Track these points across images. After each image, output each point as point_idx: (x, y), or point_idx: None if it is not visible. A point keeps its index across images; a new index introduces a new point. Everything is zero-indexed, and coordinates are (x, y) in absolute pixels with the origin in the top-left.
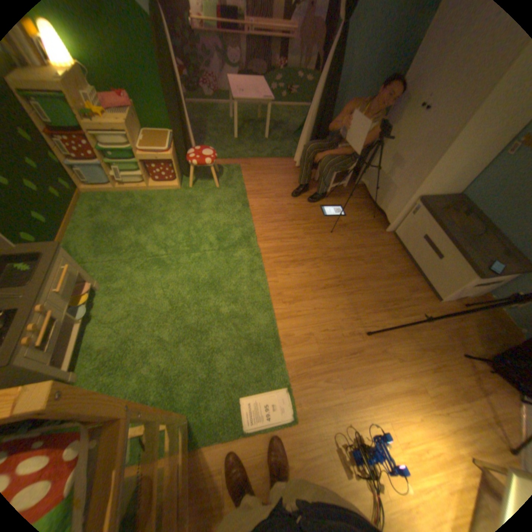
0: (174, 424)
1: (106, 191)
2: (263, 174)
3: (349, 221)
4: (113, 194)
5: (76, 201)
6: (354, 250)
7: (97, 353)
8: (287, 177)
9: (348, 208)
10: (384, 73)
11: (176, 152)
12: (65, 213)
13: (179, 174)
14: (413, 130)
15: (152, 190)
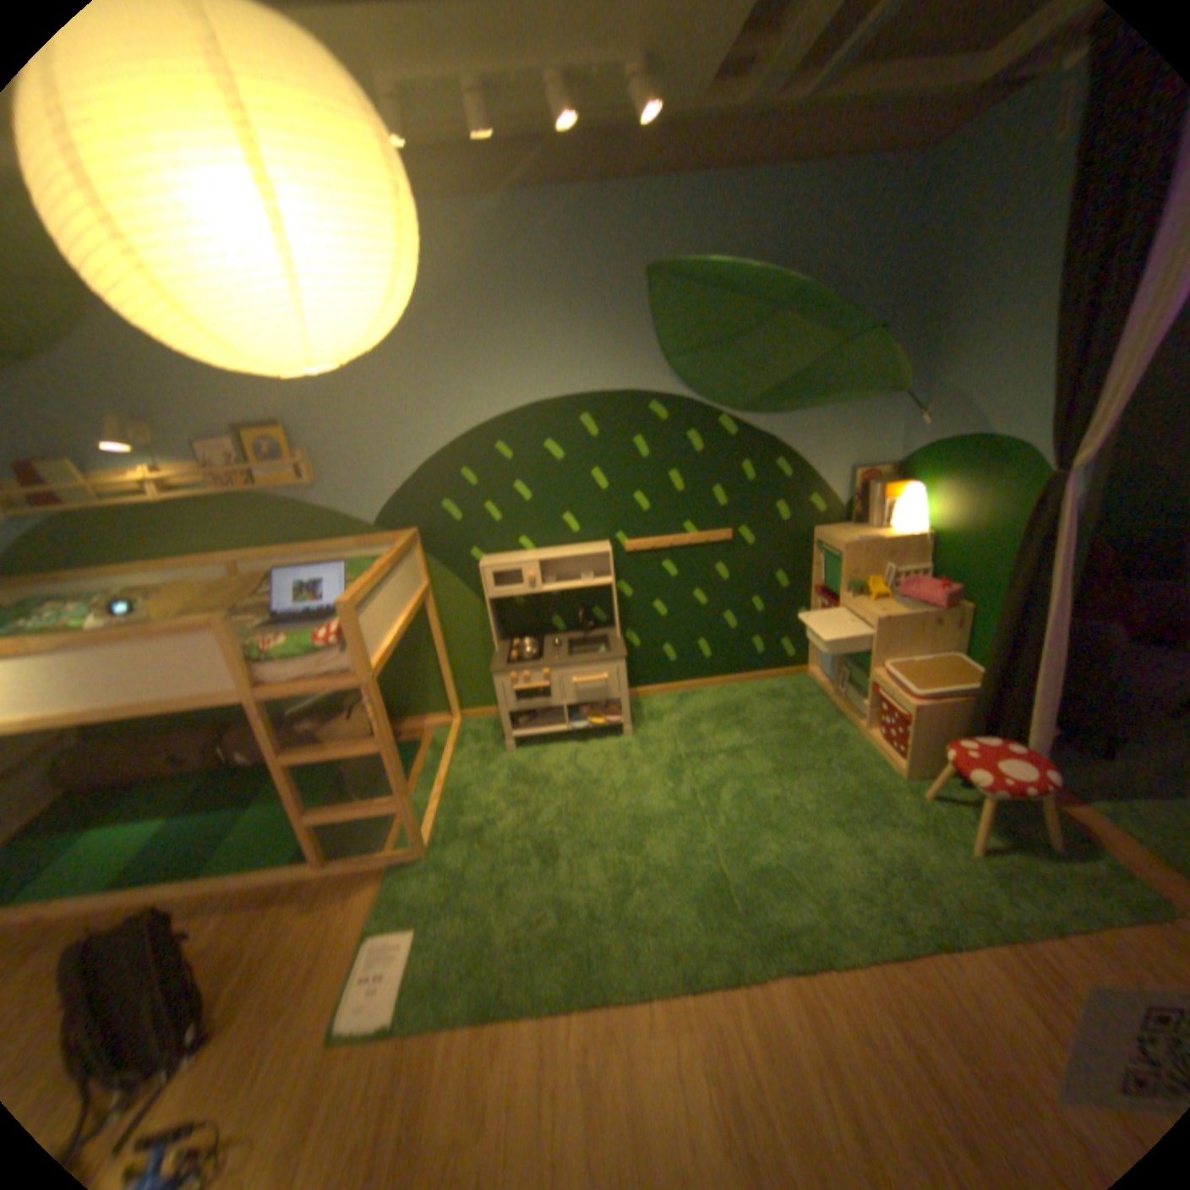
0: (401, 820)
1: (826, 694)
2: None
3: None
4: (824, 704)
5: (784, 677)
6: None
7: (536, 763)
8: None
9: None
10: None
11: (980, 727)
12: (748, 674)
13: (935, 761)
14: None
15: (869, 742)
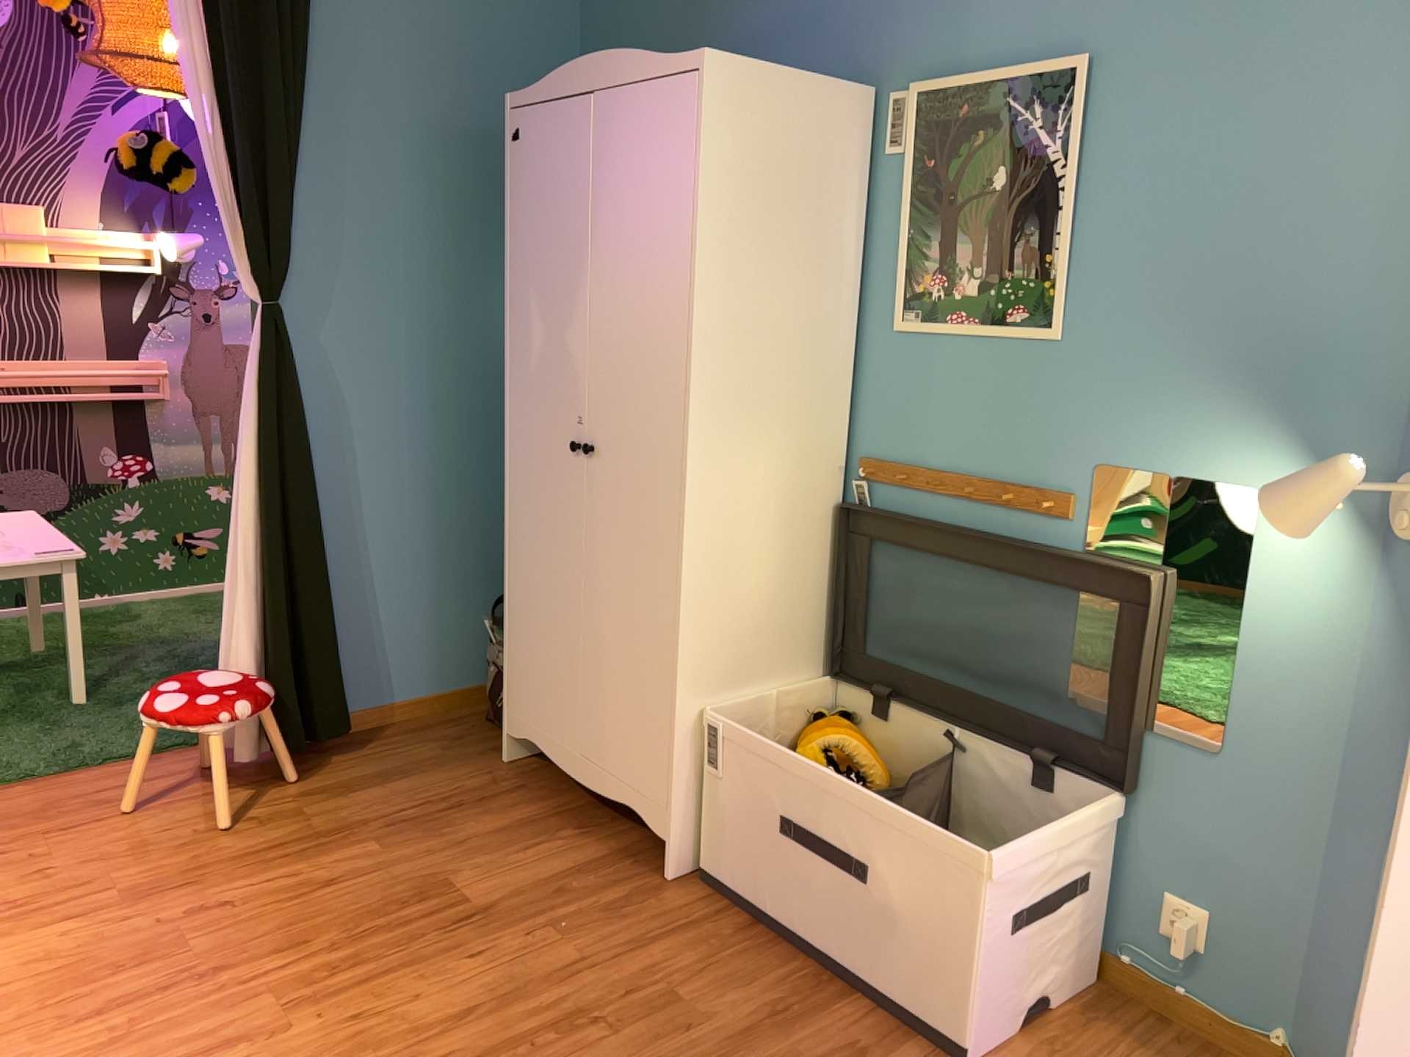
0: None
1: None
2: (60, 827)
3: (505, 889)
4: None
5: None
6: (551, 992)
7: None
8: (191, 809)
9: (491, 842)
10: (460, 413)
11: None
12: None
13: None
14: (584, 513)
15: None
